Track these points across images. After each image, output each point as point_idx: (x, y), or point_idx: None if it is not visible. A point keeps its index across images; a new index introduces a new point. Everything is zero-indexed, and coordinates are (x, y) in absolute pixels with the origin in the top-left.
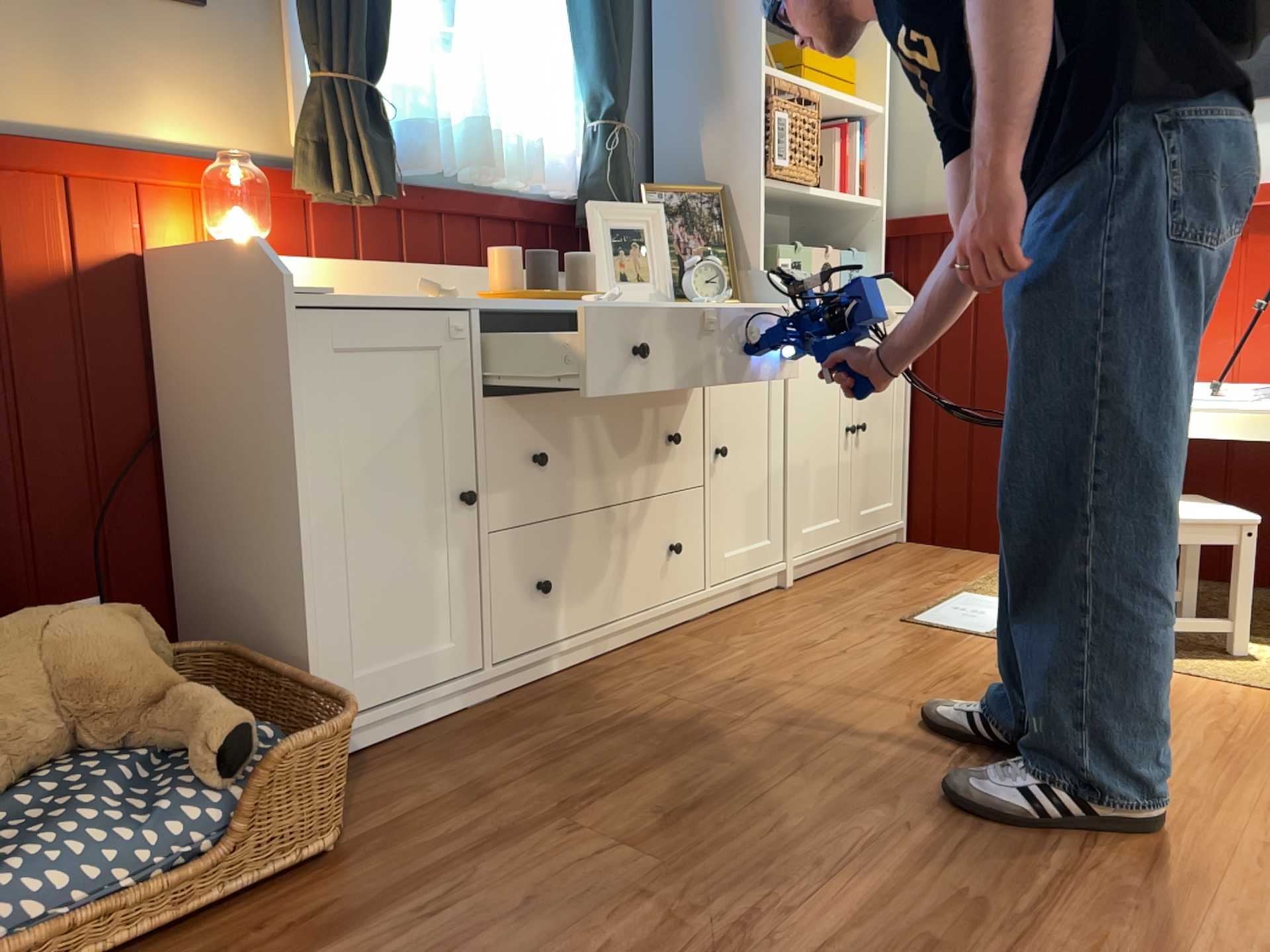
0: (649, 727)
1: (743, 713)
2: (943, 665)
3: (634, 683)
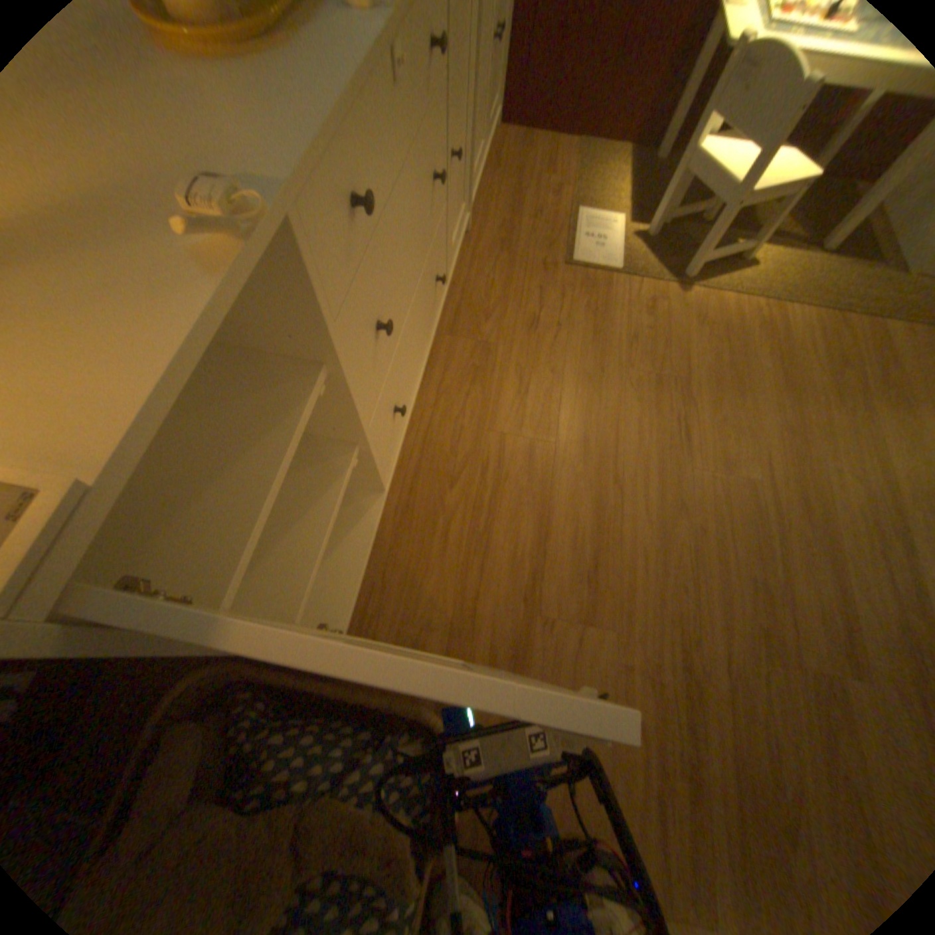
0: (508, 478)
1: (549, 434)
2: (618, 323)
3: (459, 420)
